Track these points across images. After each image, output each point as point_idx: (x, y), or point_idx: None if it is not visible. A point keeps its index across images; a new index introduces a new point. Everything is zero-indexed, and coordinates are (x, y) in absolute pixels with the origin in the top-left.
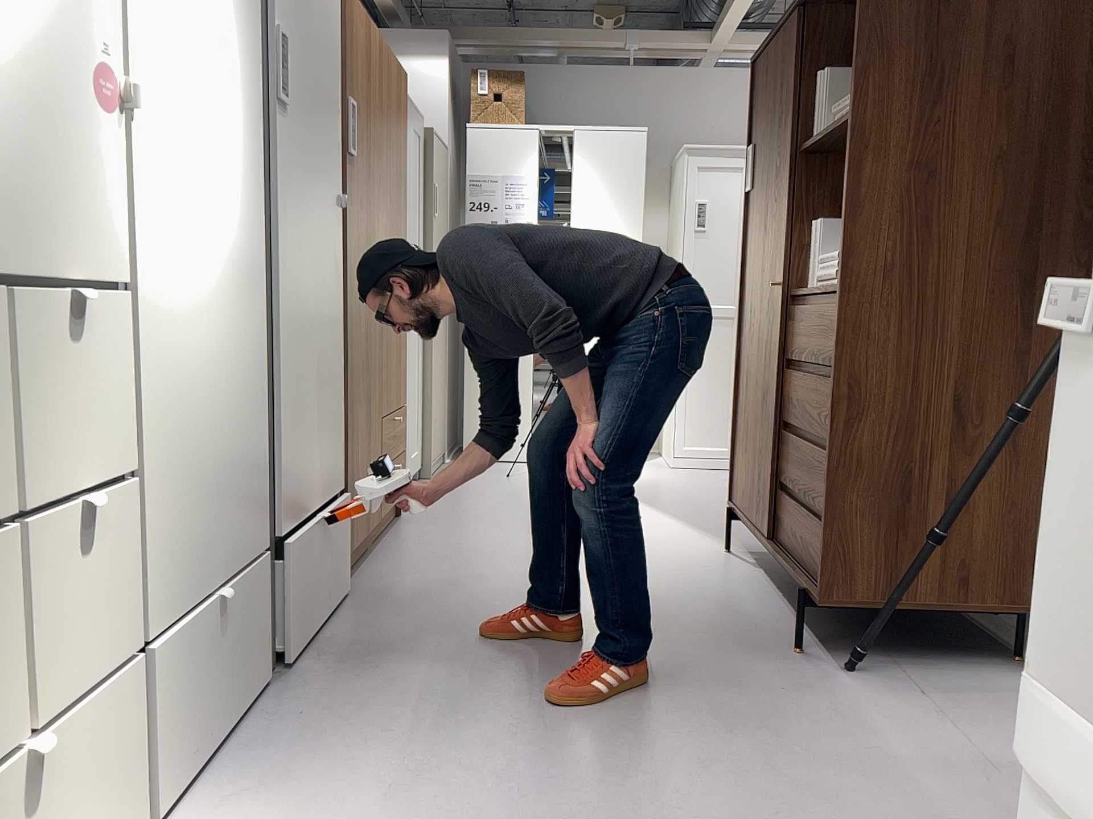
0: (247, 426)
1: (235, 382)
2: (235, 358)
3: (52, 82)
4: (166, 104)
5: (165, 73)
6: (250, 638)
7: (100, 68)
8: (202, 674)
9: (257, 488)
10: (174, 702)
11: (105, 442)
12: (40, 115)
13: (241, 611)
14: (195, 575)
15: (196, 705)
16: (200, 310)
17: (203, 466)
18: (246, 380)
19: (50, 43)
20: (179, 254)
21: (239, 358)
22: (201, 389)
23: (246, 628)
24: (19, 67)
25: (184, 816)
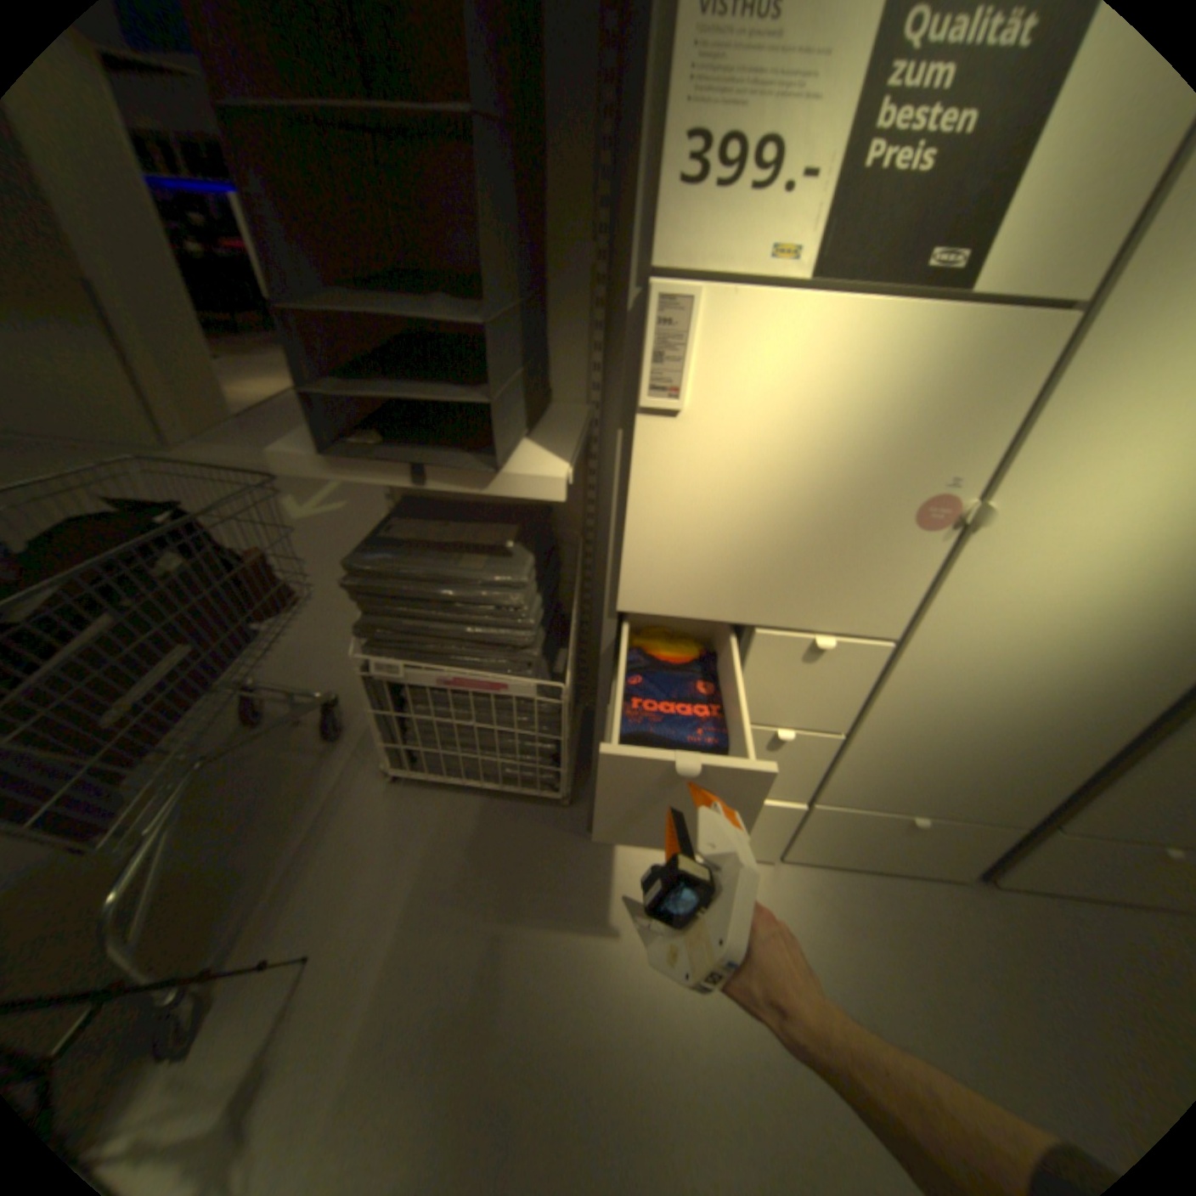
0: (1063, 756)
1: (1063, 725)
2: (1077, 710)
3: (870, 519)
4: (1080, 511)
5: (1100, 482)
6: (959, 856)
7: (954, 499)
8: (875, 841)
9: (1049, 794)
10: (834, 836)
11: (828, 715)
12: (843, 542)
13: (955, 840)
14: (901, 801)
15: (859, 848)
16: (1027, 669)
17: (956, 757)
18: (1091, 728)
19: (881, 492)
20: (1016, 628)
21: (1091, 712)
22: (989, 717)
23: (957, 850)
24: (831, 515)
25: (806, 876)
